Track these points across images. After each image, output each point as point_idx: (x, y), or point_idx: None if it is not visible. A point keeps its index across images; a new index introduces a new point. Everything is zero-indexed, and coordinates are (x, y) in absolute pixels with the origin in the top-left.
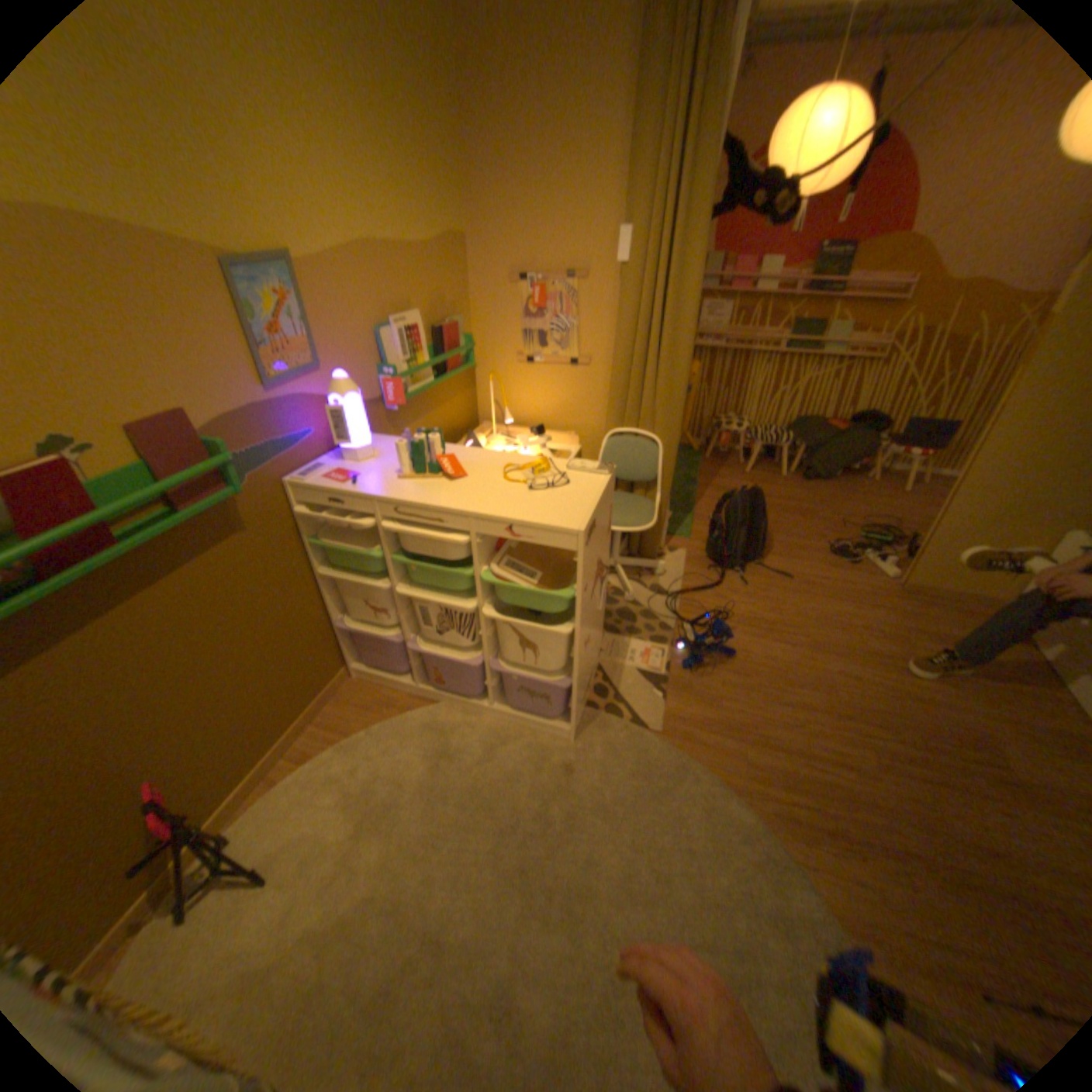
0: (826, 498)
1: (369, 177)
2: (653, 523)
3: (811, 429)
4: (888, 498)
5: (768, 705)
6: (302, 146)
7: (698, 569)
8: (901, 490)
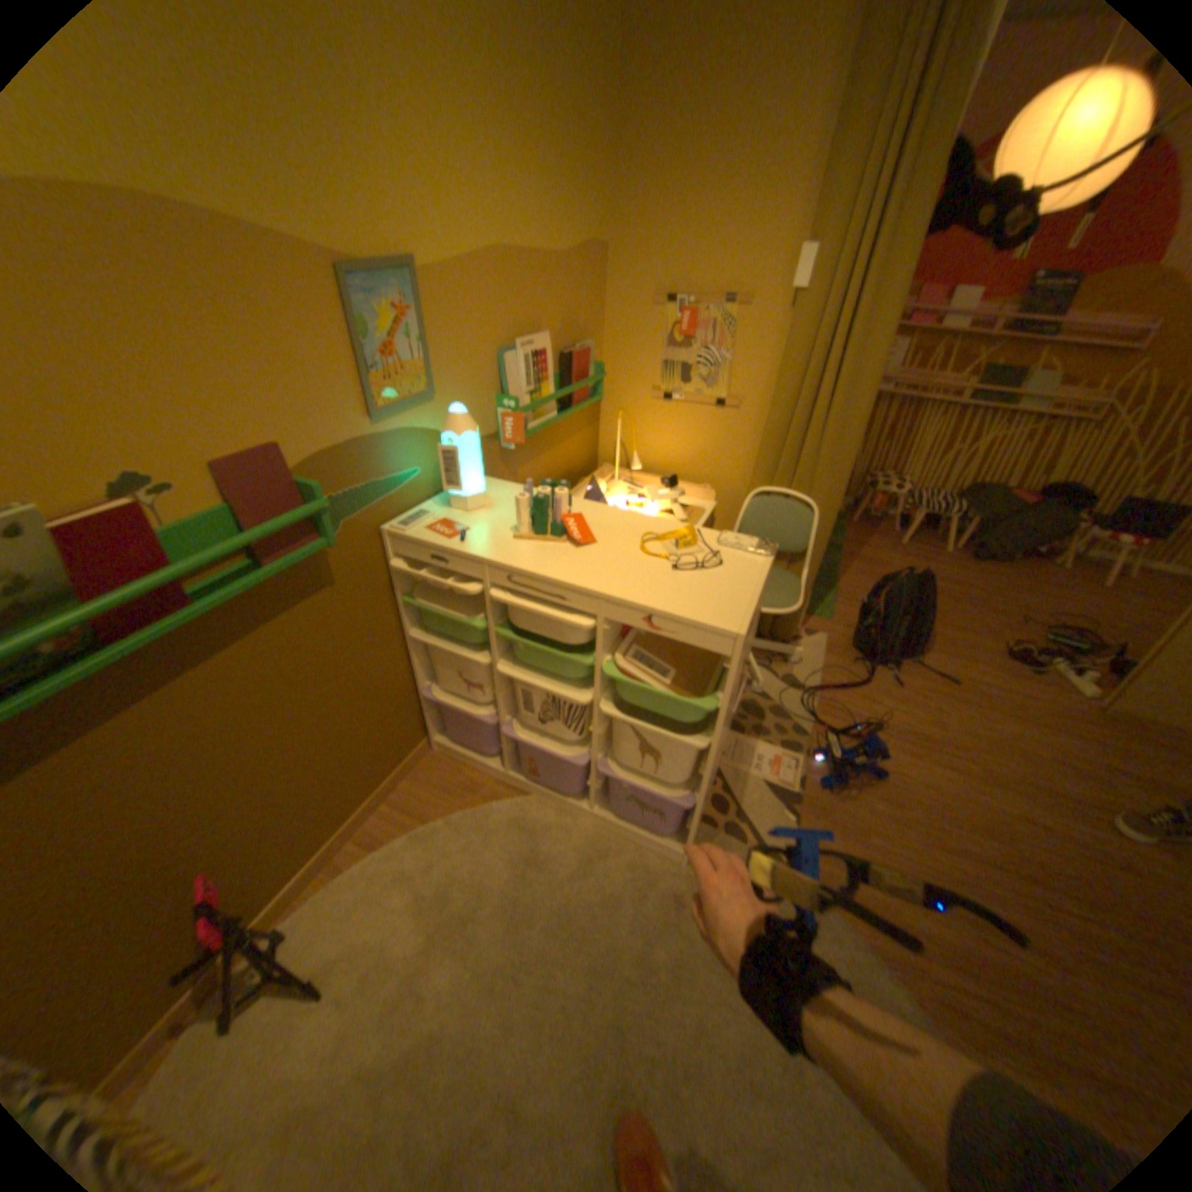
0: (1003, 585)
1: (512, 169)
2: (799, 605)
3: (990, 498)
4: (1082, 593)
5: (928, 849)
6: (441, 128)
7: (841, 660)
8: (1099, 584)
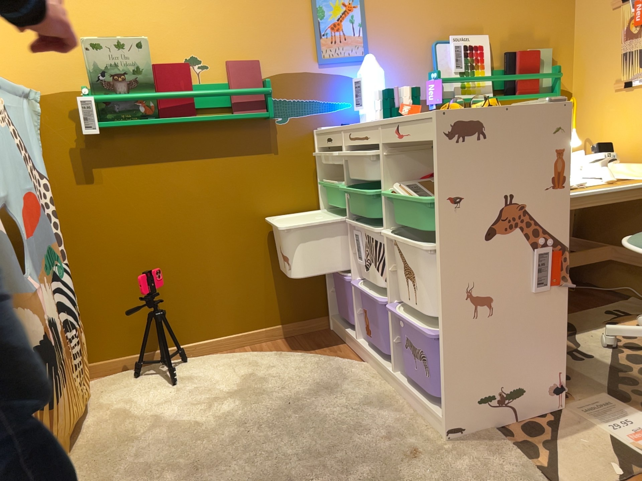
0: None
1: None
2: None
3: None
4: None
5: None
6: None
7: None
8: None
